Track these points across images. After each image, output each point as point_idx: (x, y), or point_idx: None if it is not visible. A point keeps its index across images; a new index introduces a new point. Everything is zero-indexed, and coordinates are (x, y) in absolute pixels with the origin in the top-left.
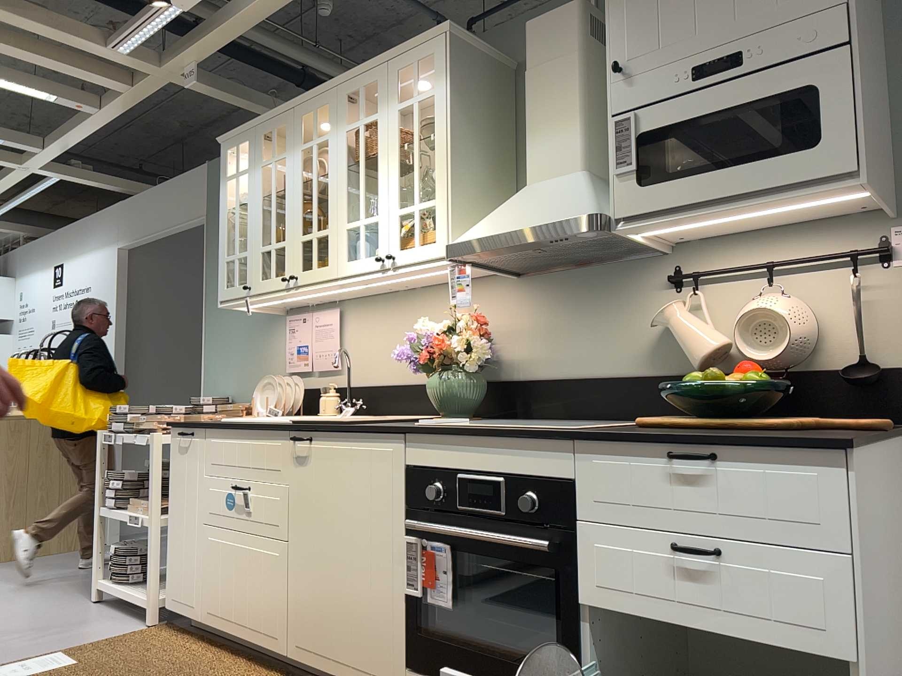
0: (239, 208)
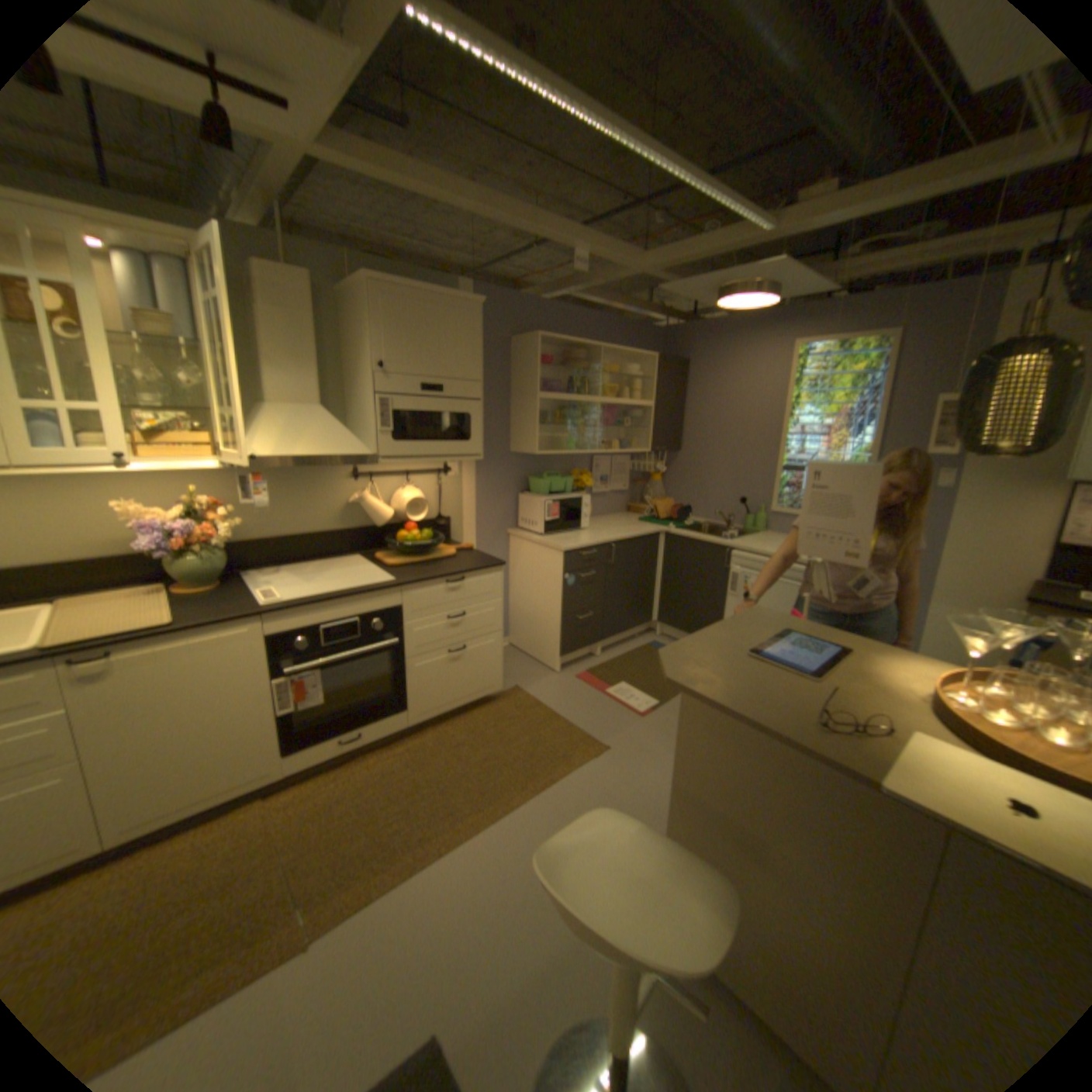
0: None
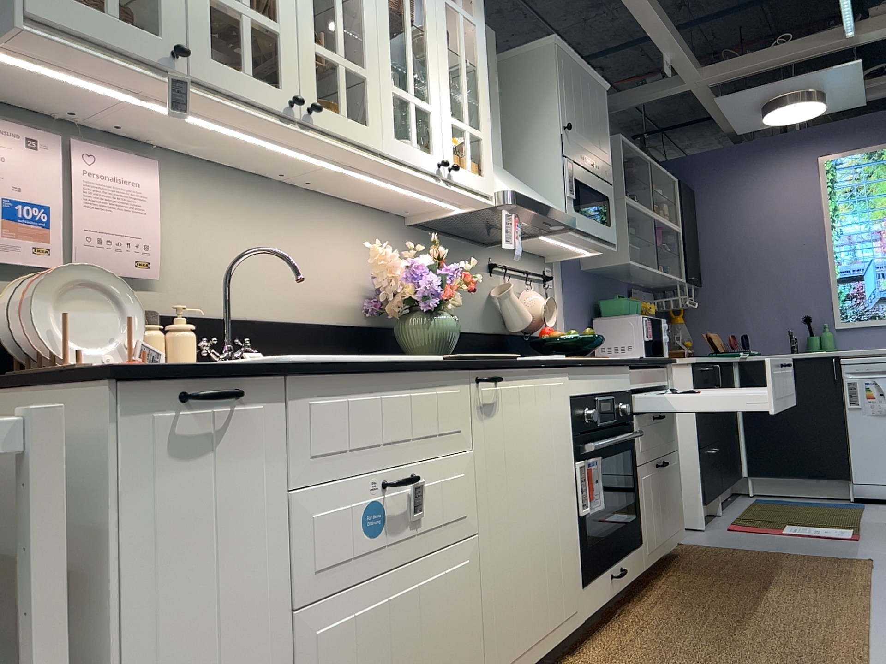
0: None
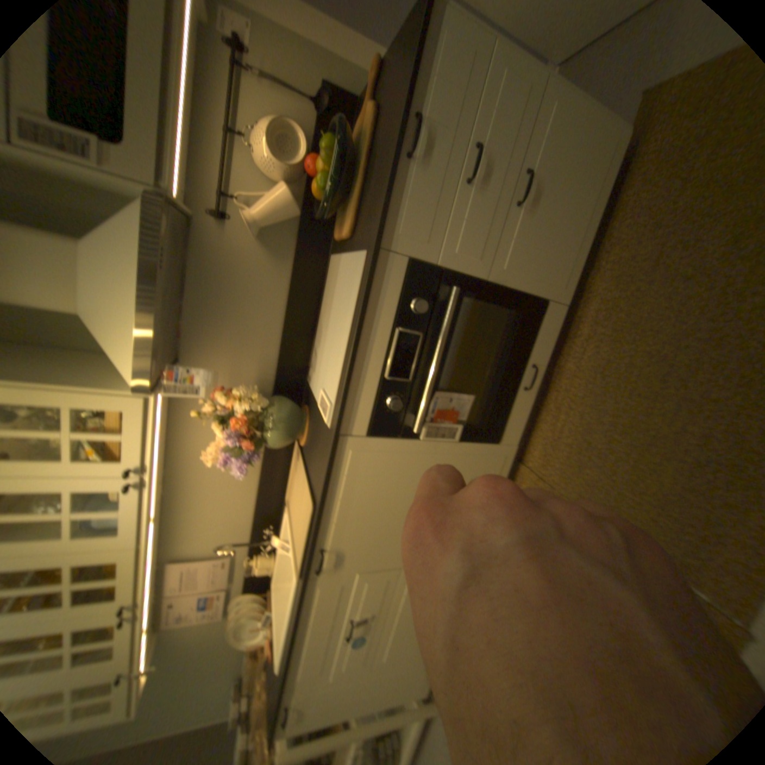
0: None
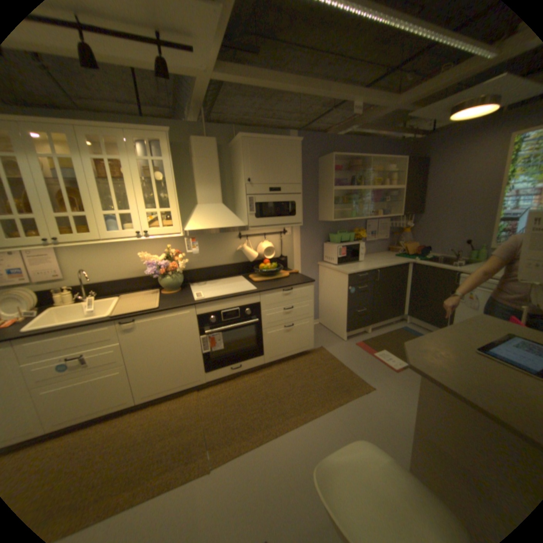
0: None
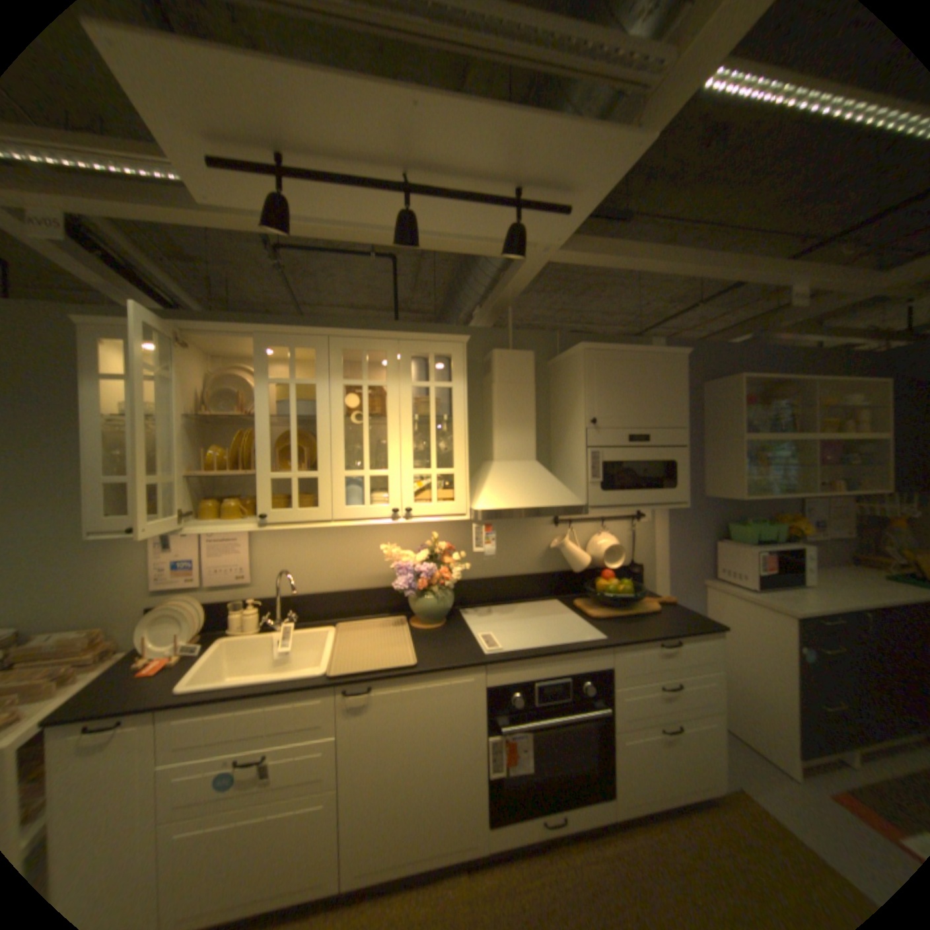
0: (107, 410)
